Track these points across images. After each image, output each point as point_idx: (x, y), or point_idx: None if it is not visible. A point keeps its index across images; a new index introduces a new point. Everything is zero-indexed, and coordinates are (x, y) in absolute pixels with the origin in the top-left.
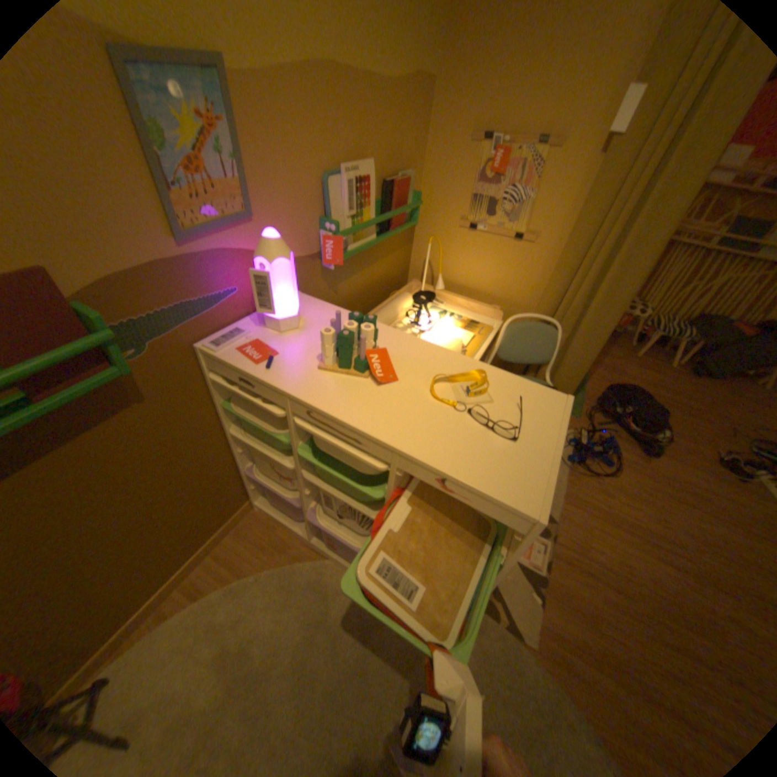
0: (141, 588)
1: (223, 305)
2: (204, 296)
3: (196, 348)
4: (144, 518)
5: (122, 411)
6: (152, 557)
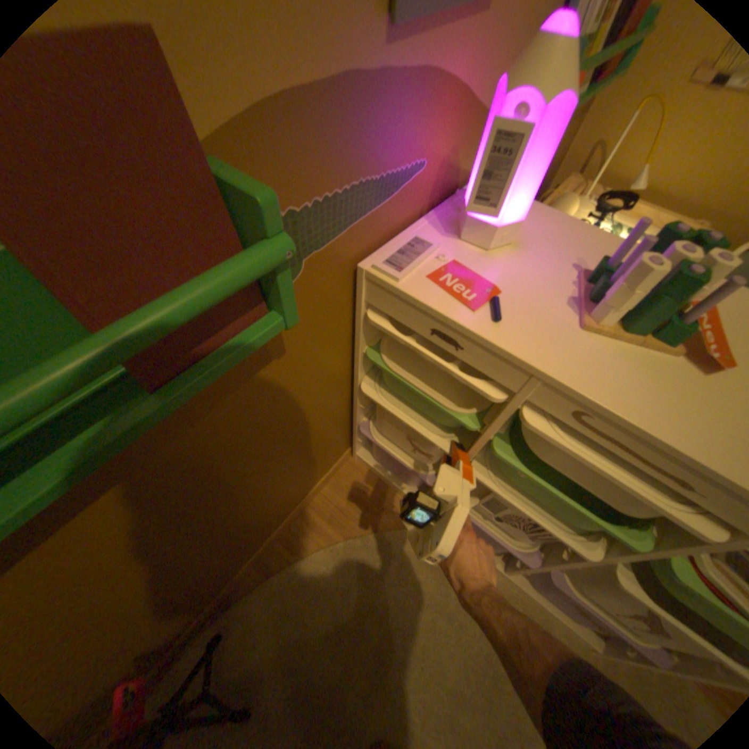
0: (249, 548)
1: (404, 191)
2: (390, 168)
3: (361, 267)
4: (261, 489)
5: (258, 371)
6: (262, 521)
